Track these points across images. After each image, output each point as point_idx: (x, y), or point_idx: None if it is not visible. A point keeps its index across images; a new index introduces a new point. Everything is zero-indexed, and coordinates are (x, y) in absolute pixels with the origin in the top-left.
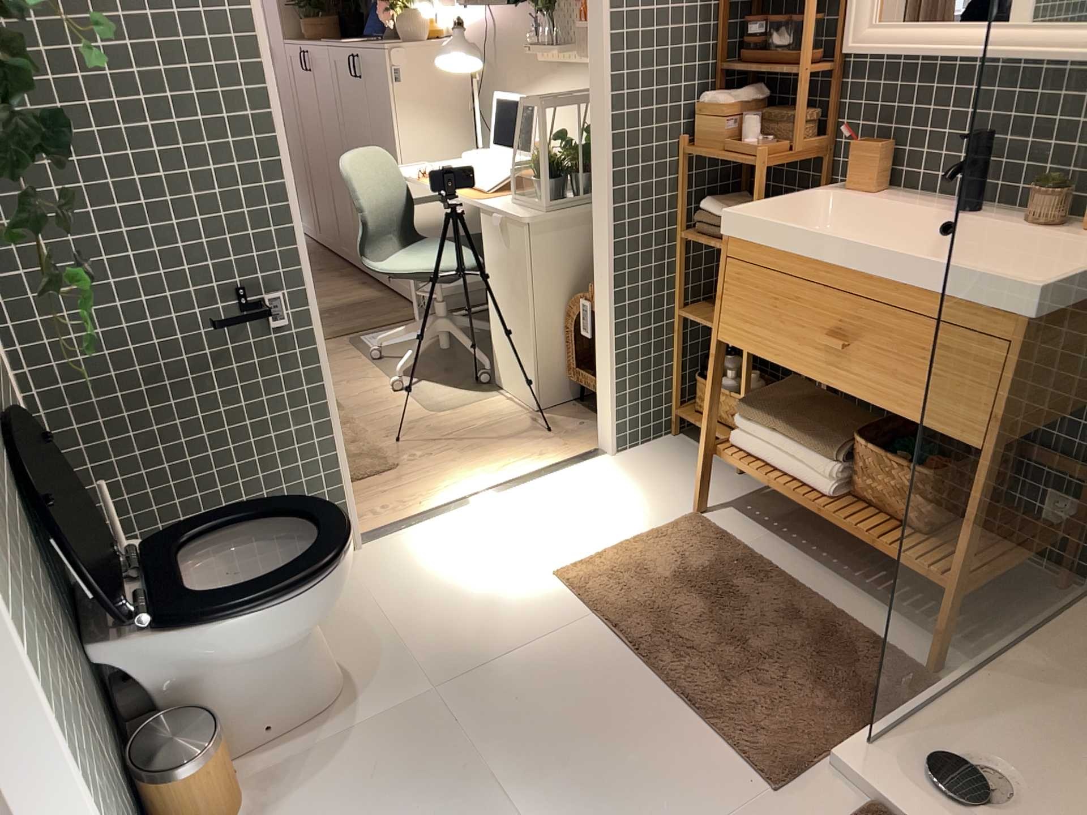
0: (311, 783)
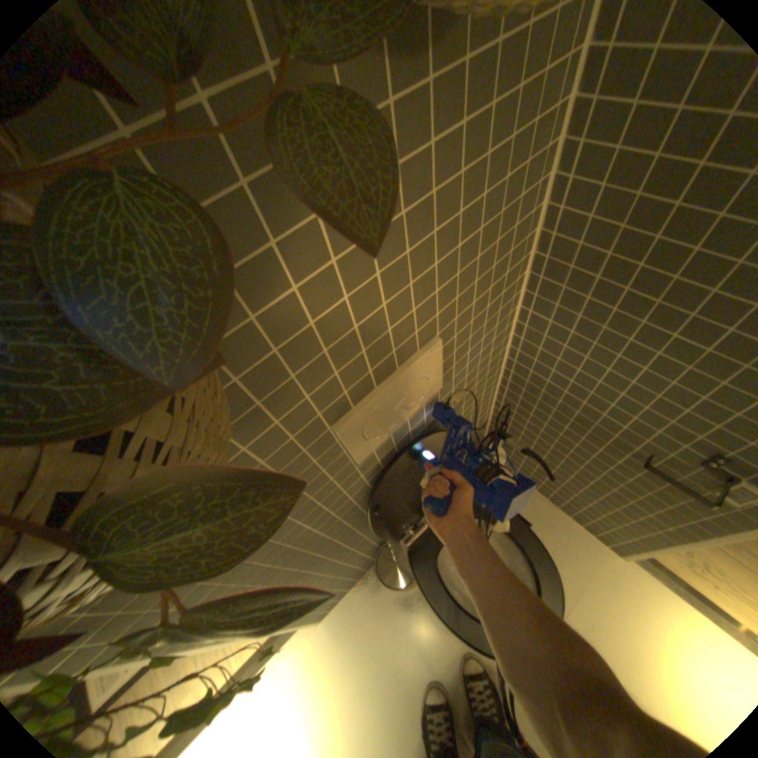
0: (430, 628)
